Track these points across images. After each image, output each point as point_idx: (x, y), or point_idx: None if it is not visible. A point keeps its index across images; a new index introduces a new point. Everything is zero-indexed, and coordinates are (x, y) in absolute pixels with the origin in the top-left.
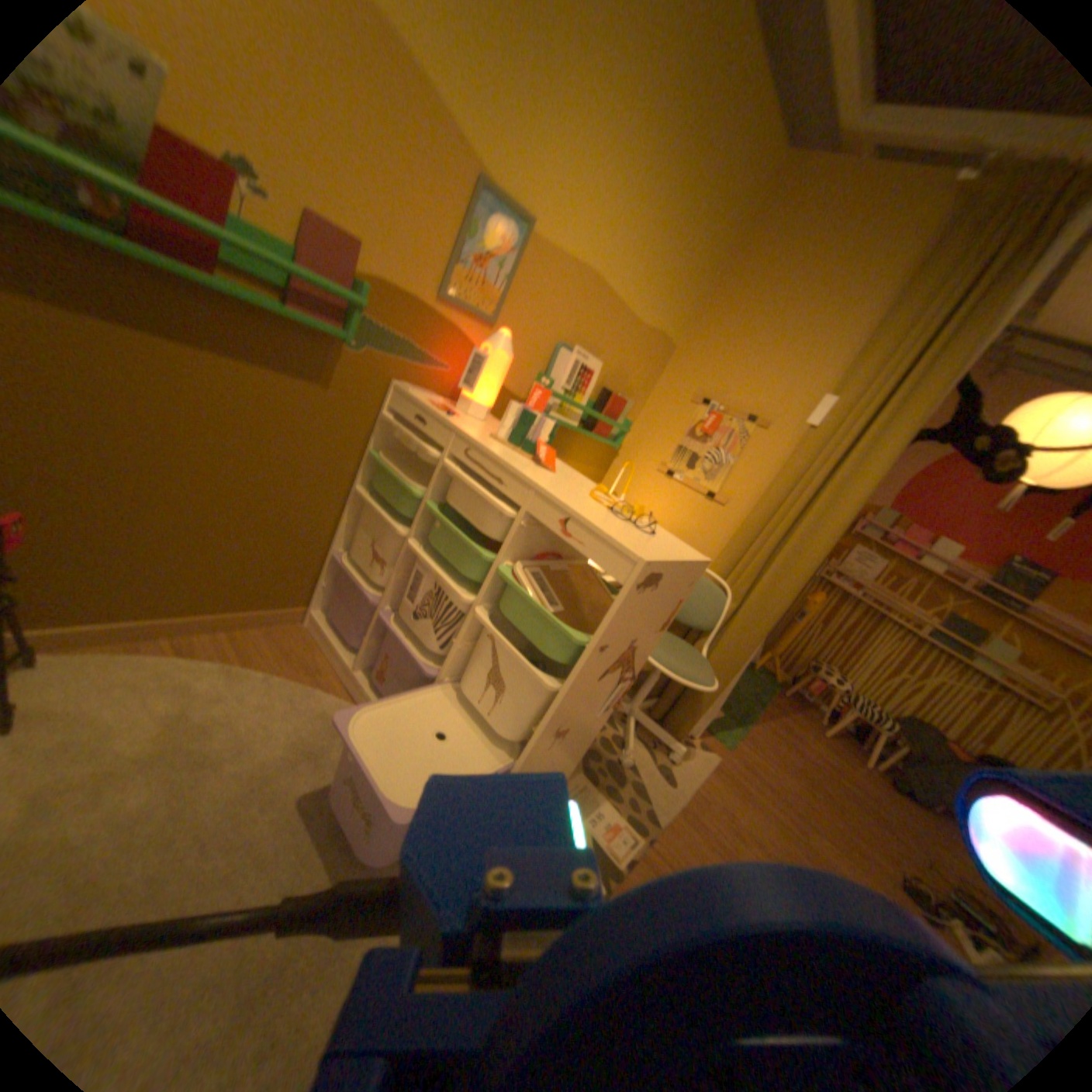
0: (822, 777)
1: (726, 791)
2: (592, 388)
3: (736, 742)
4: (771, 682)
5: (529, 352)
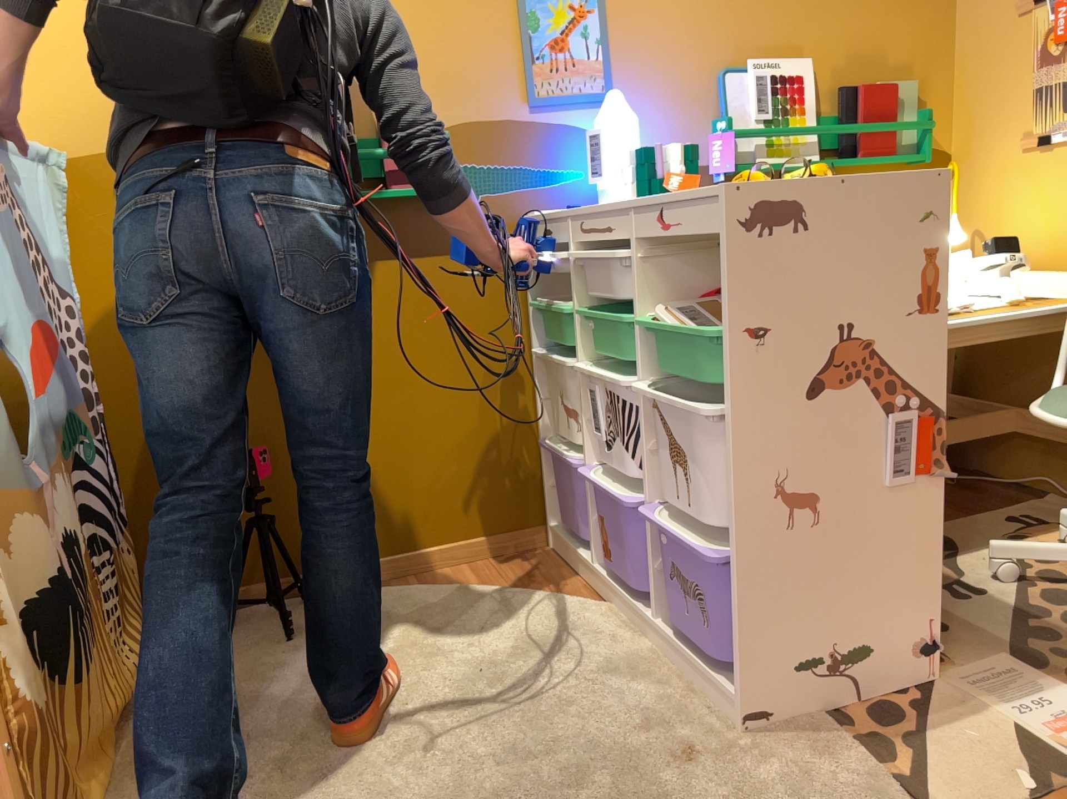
0: None
1: None
2: (808, 97)
3: None
4: None
5: (677, 104)
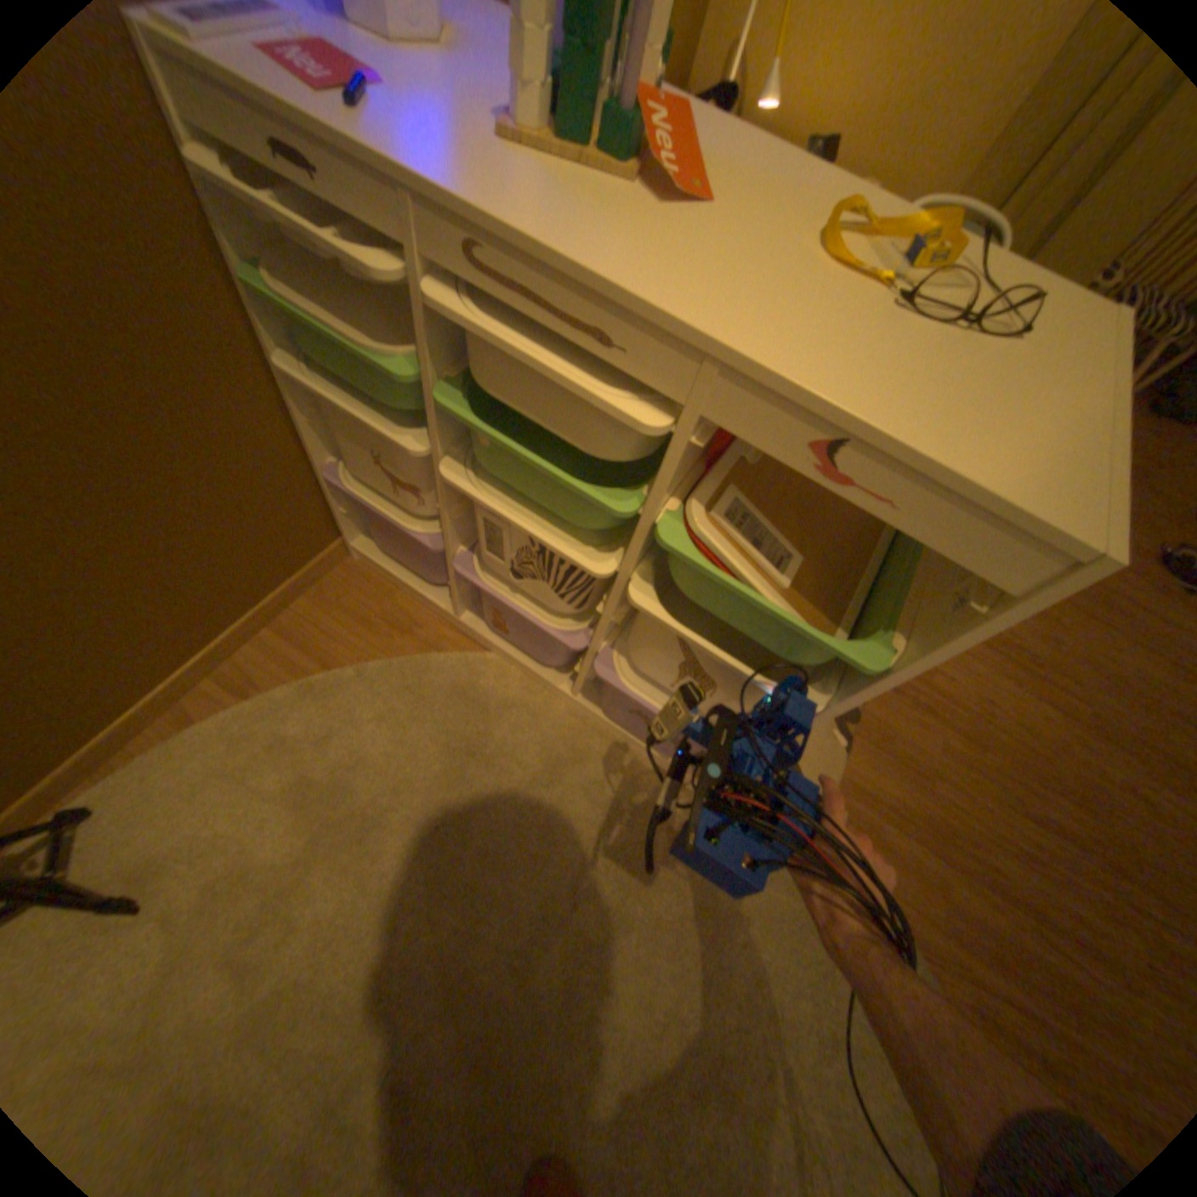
0: None
1: None
2: None
3: None
4: None
5: None
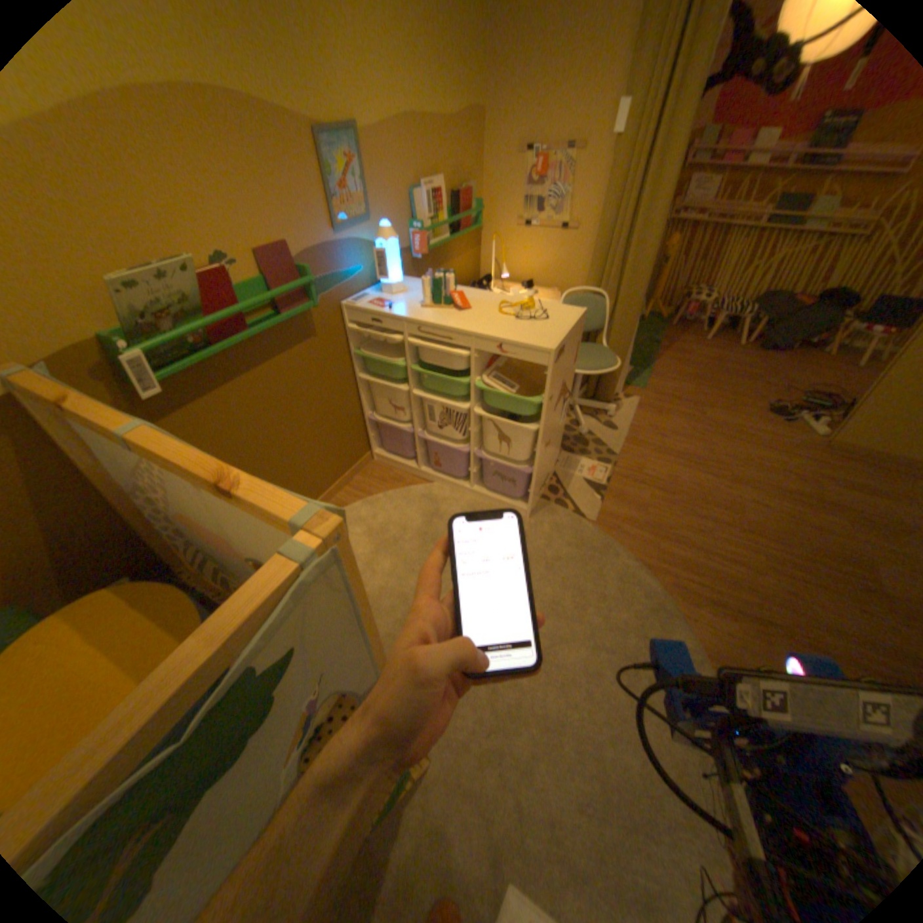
0: (707, 369)
1: (646, 413)
2: (443, 200)
3: (644, 380)
4: (658, 320)
5: (394, 214)
